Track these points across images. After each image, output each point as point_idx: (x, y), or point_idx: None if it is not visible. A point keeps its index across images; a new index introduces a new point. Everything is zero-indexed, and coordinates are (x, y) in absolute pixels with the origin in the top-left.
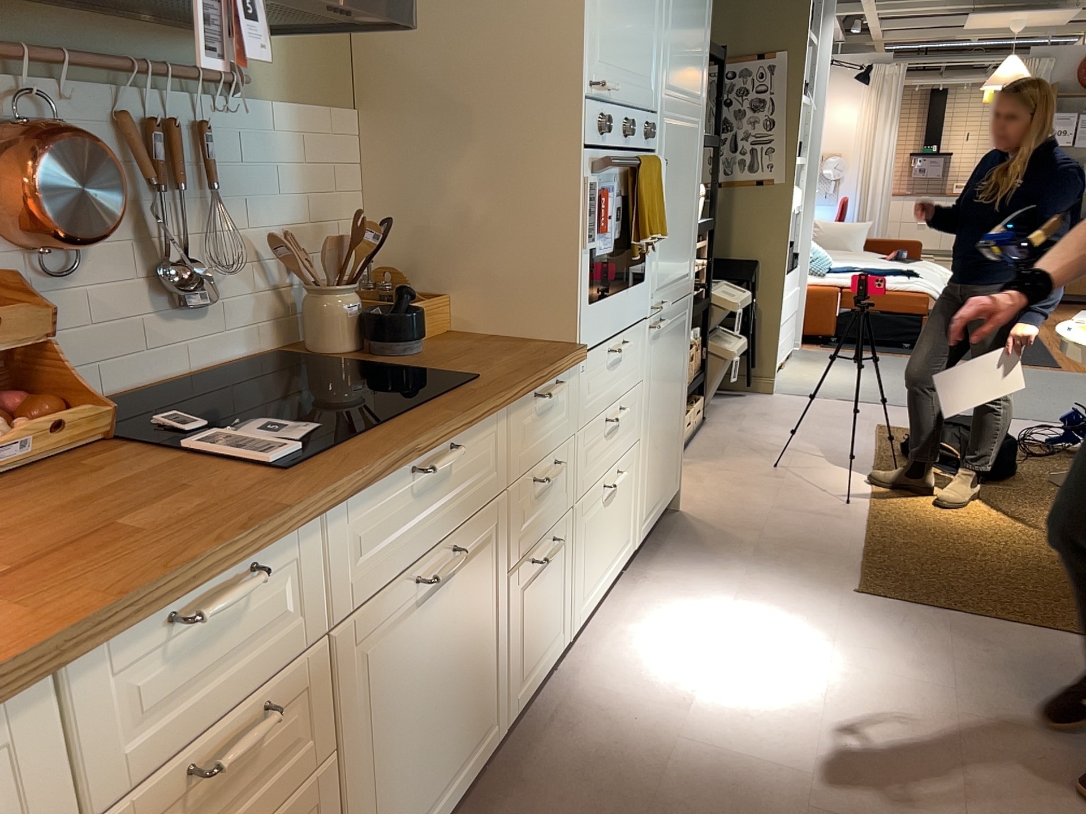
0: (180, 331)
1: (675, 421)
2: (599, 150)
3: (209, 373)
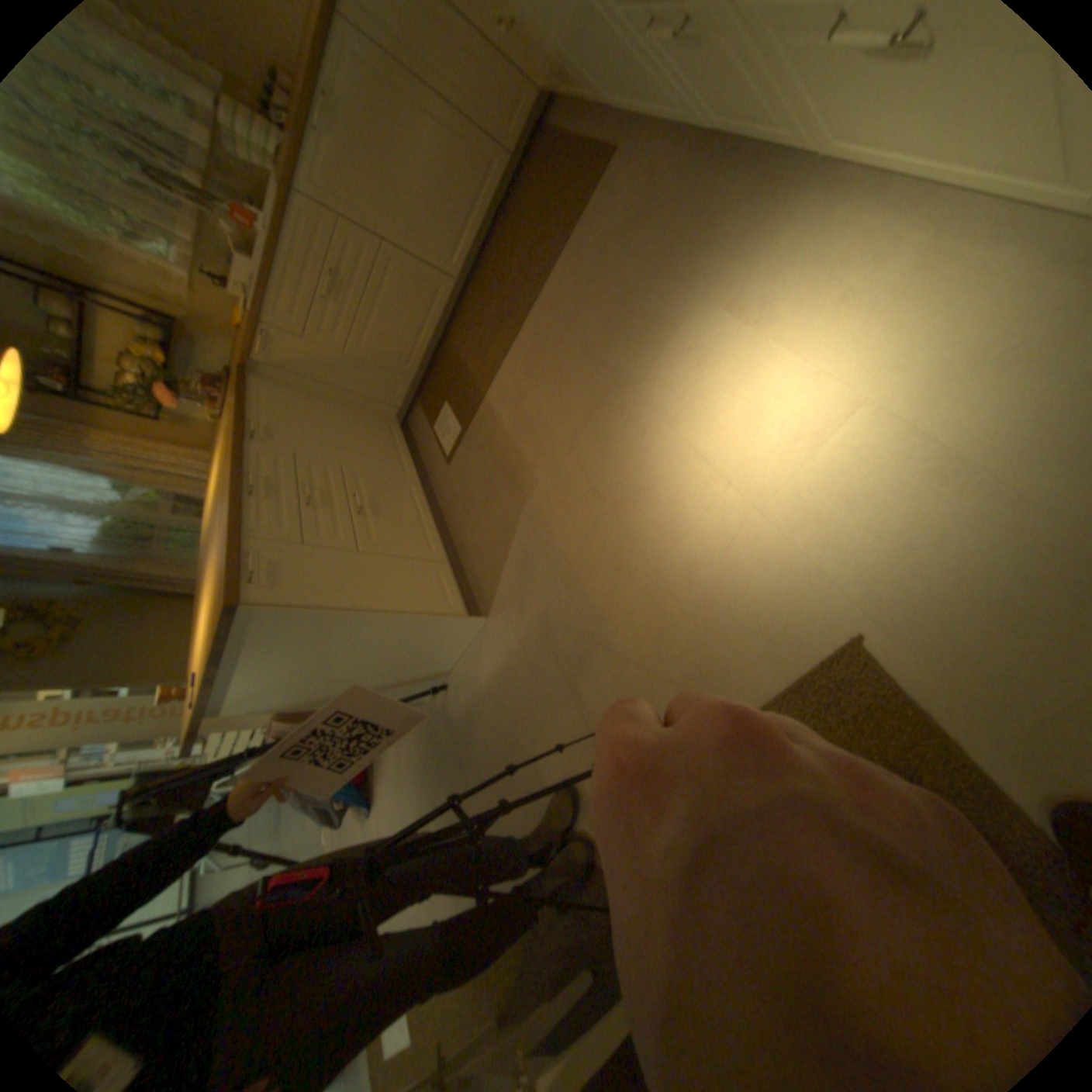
0: None
1: None
2: None
3: None
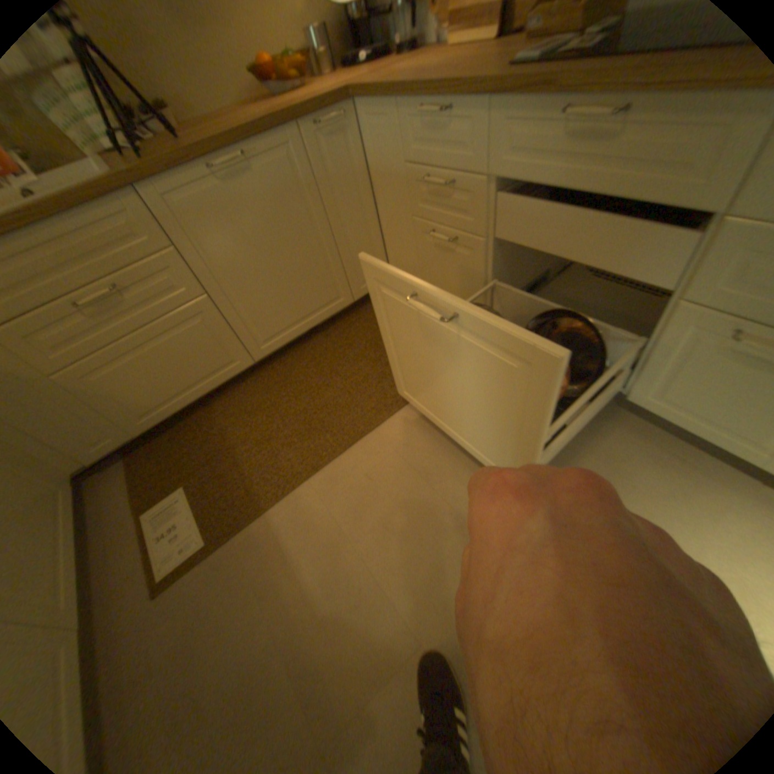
0: None
1: None
2: None
3: None
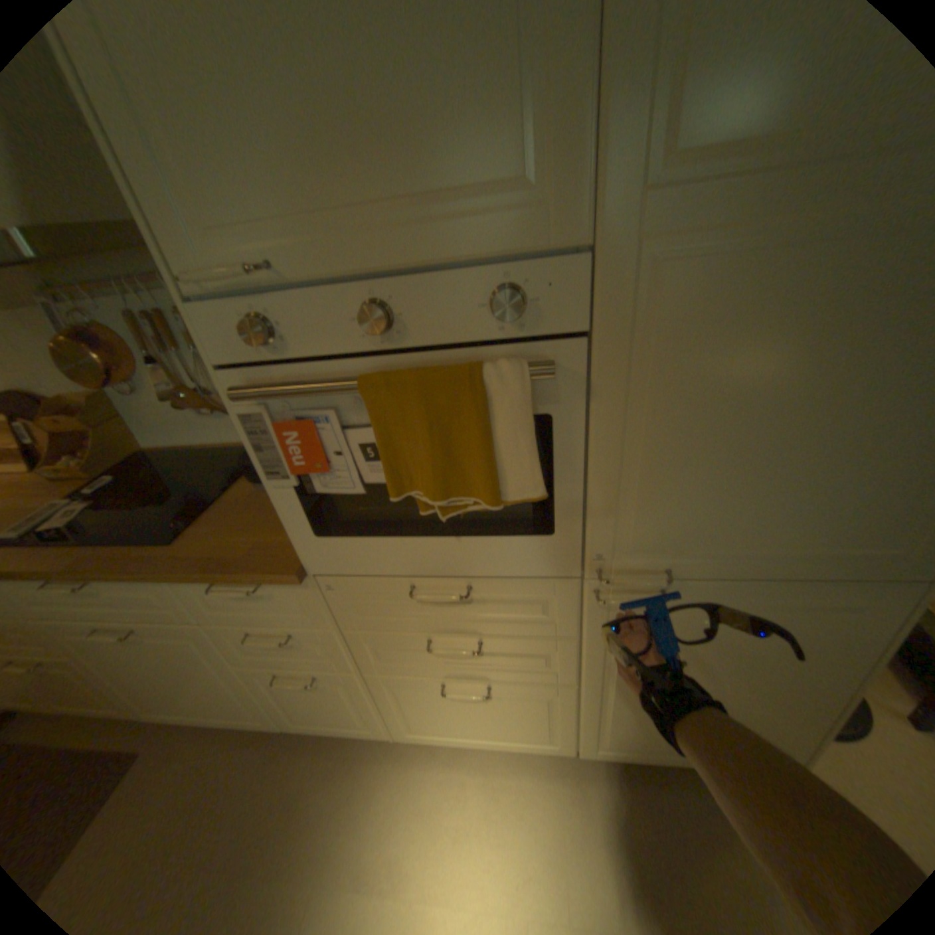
0: (209, 423)
1: (772, 714)
2: (268, 365)
3: (233, 447)
